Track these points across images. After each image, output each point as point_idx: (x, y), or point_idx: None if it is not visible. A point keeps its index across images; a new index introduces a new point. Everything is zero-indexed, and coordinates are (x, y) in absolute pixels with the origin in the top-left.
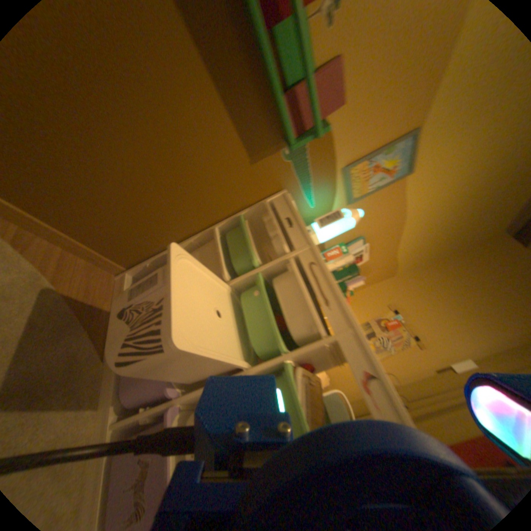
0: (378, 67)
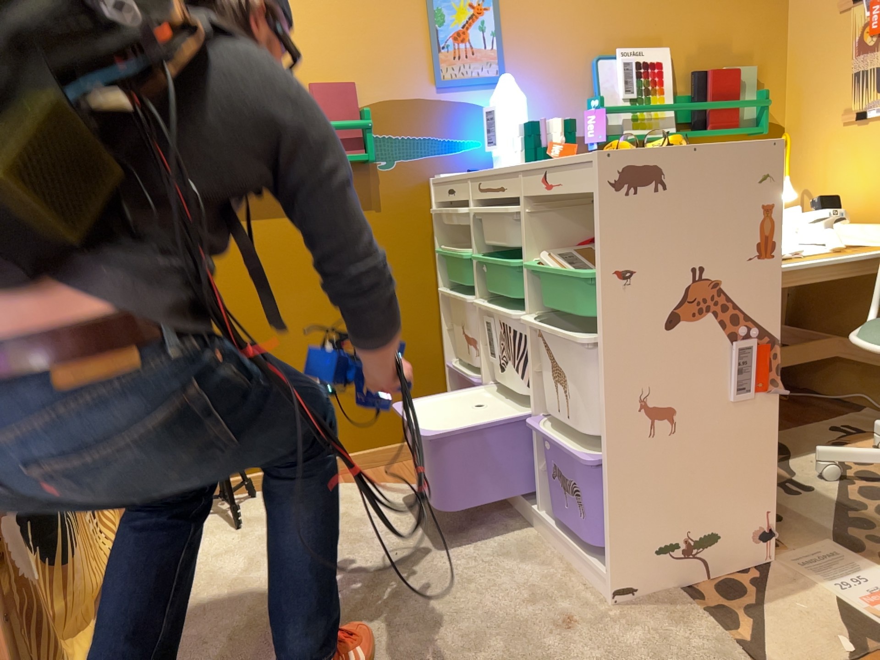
0: (329, 40)
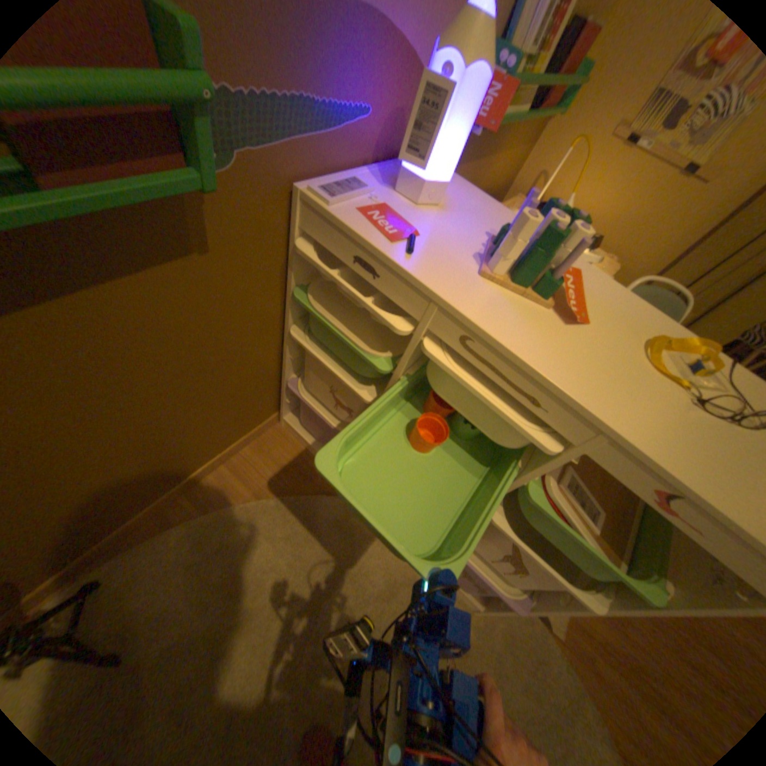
0: None
